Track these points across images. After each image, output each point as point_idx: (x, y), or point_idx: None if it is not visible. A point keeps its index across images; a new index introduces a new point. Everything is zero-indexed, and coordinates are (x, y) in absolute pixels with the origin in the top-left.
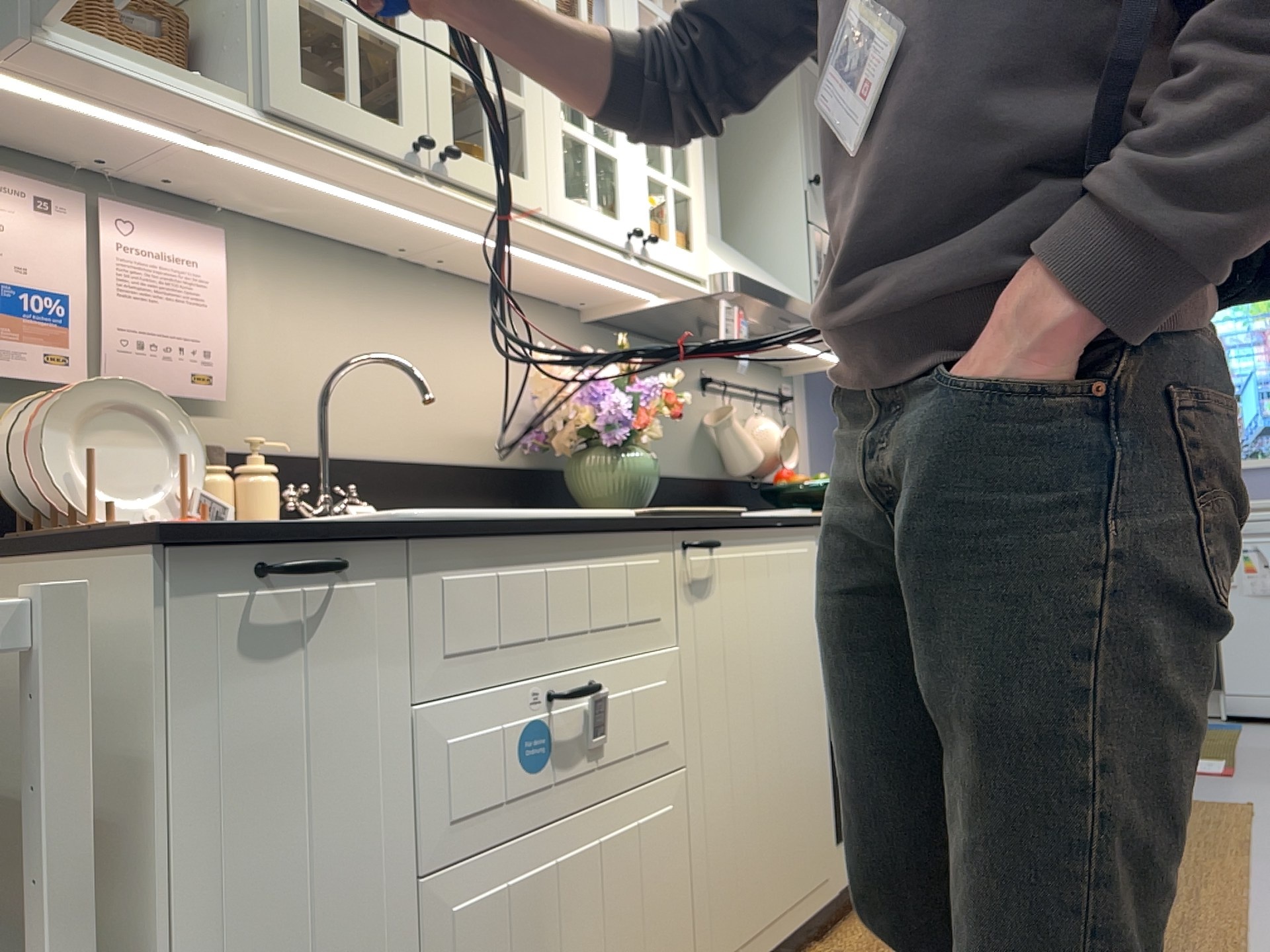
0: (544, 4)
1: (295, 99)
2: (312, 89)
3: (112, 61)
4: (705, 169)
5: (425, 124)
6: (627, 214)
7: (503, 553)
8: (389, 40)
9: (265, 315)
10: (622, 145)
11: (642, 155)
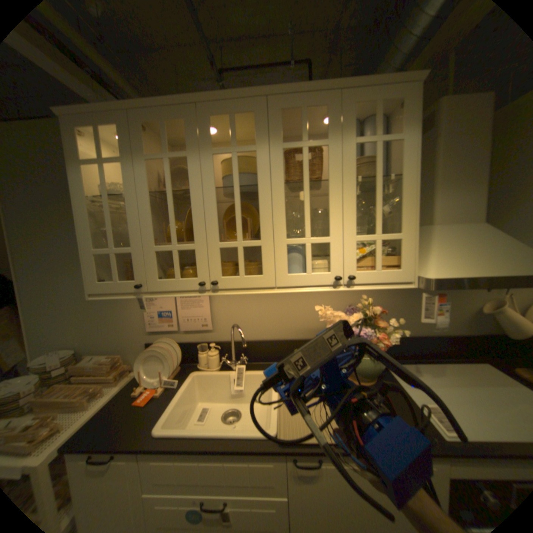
0: (275, 189)
1: (156, 286)
2: (163, 280)
3: (109, 296)
4: (468, 184)
5: (208, 273)
6: (335, 268)
7: (178, 459)
8: (191, 249)
9: (225, 303)
10: (334, 233)
11: (351, 232)
